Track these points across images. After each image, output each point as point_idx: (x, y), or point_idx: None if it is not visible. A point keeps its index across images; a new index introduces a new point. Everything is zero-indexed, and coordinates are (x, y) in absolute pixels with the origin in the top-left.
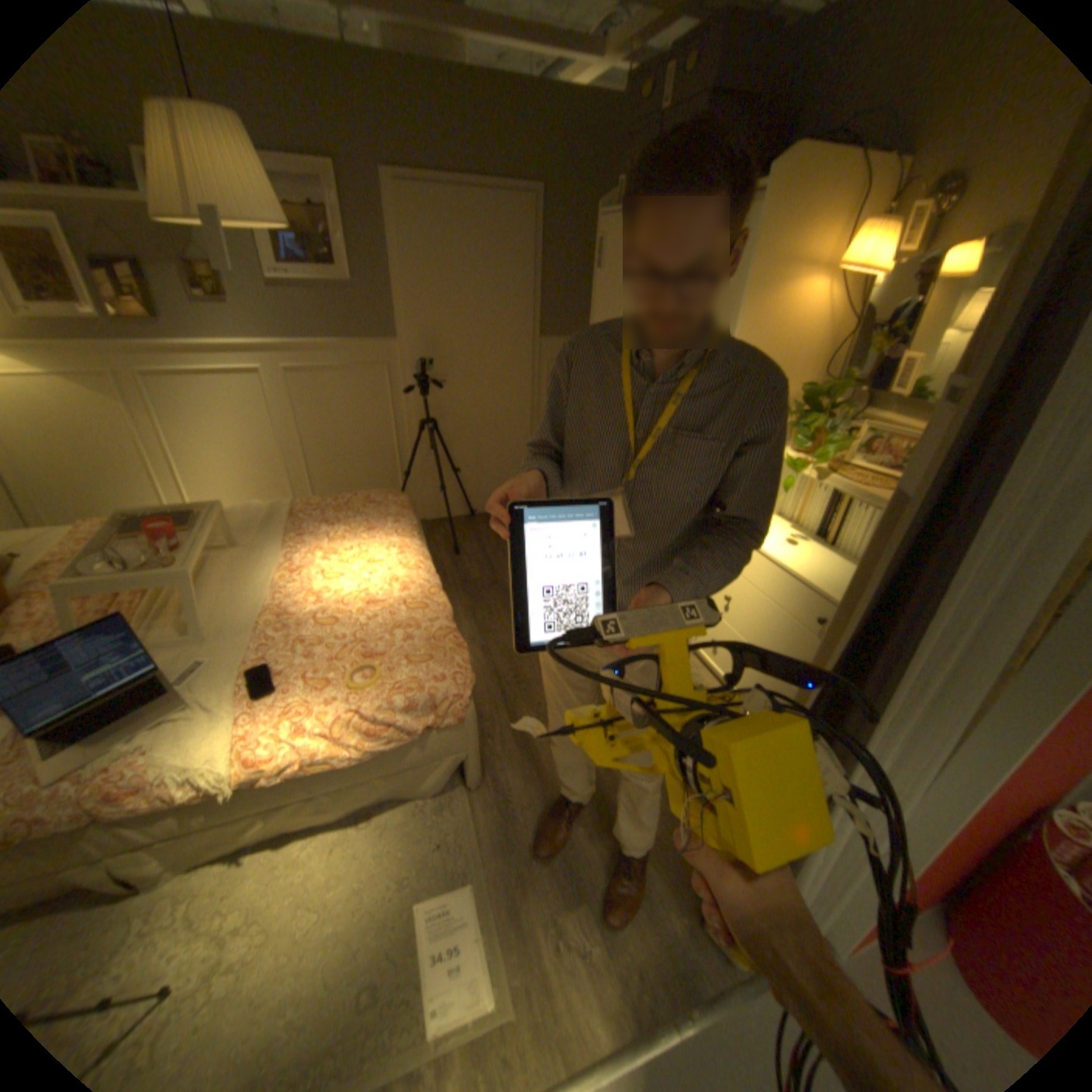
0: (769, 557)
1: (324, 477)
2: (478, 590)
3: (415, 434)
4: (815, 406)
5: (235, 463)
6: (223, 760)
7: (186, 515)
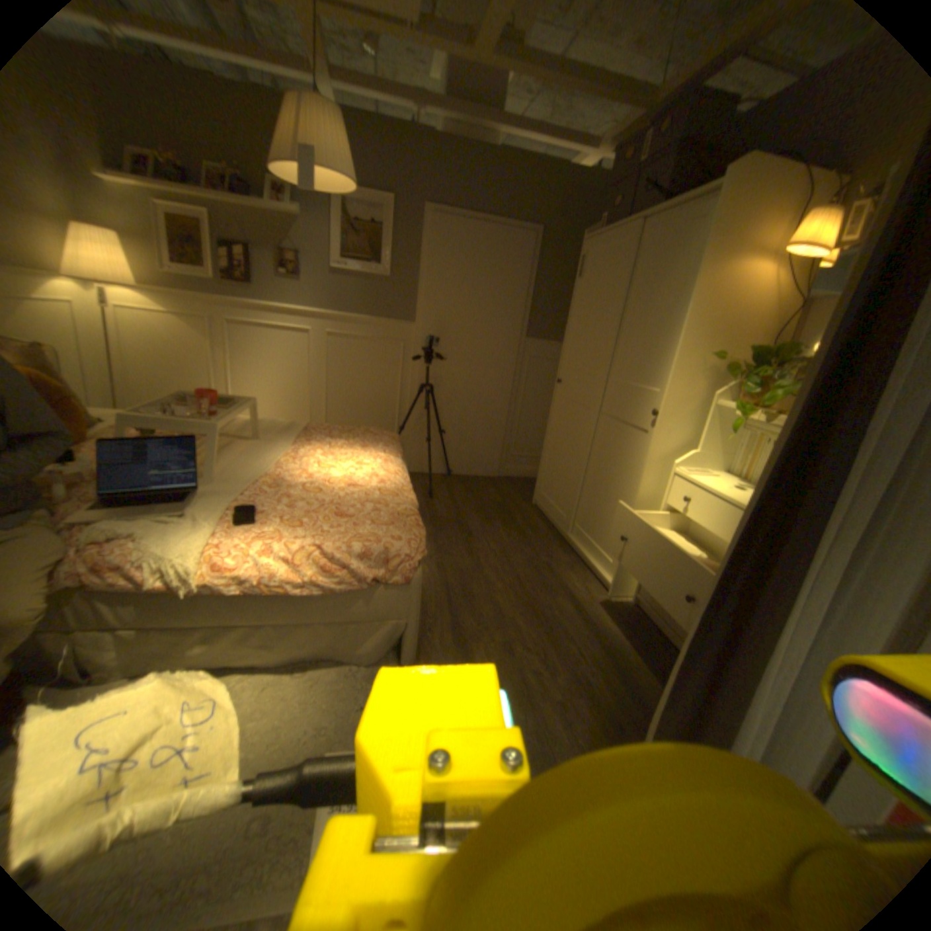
0: (717, 494)
1: (337, 421)
2: (442, 523)
3: (414, 398)
4: (765, 364)
5: (274, 397)
6: (198, 555)
7: (230, 399)
